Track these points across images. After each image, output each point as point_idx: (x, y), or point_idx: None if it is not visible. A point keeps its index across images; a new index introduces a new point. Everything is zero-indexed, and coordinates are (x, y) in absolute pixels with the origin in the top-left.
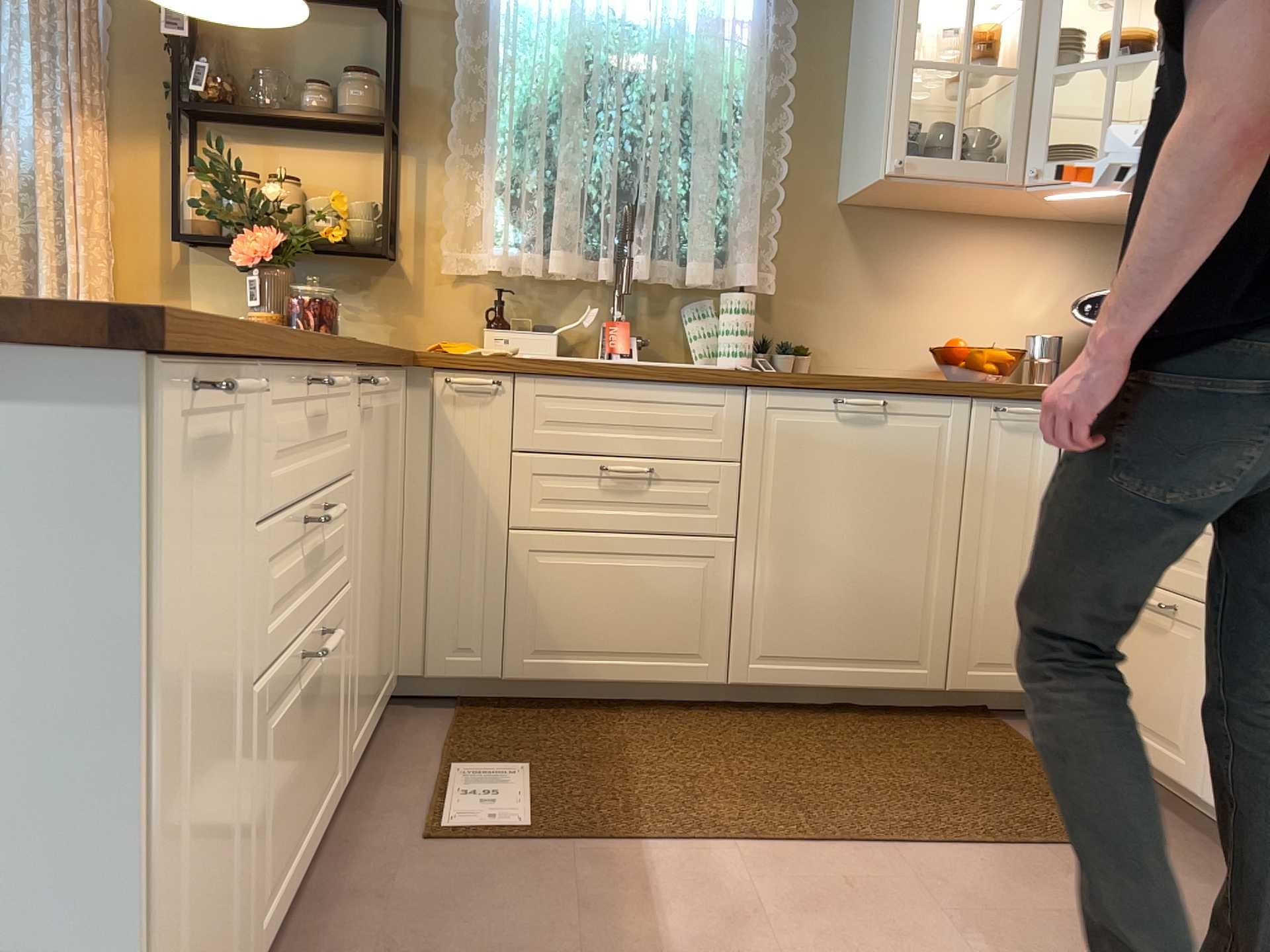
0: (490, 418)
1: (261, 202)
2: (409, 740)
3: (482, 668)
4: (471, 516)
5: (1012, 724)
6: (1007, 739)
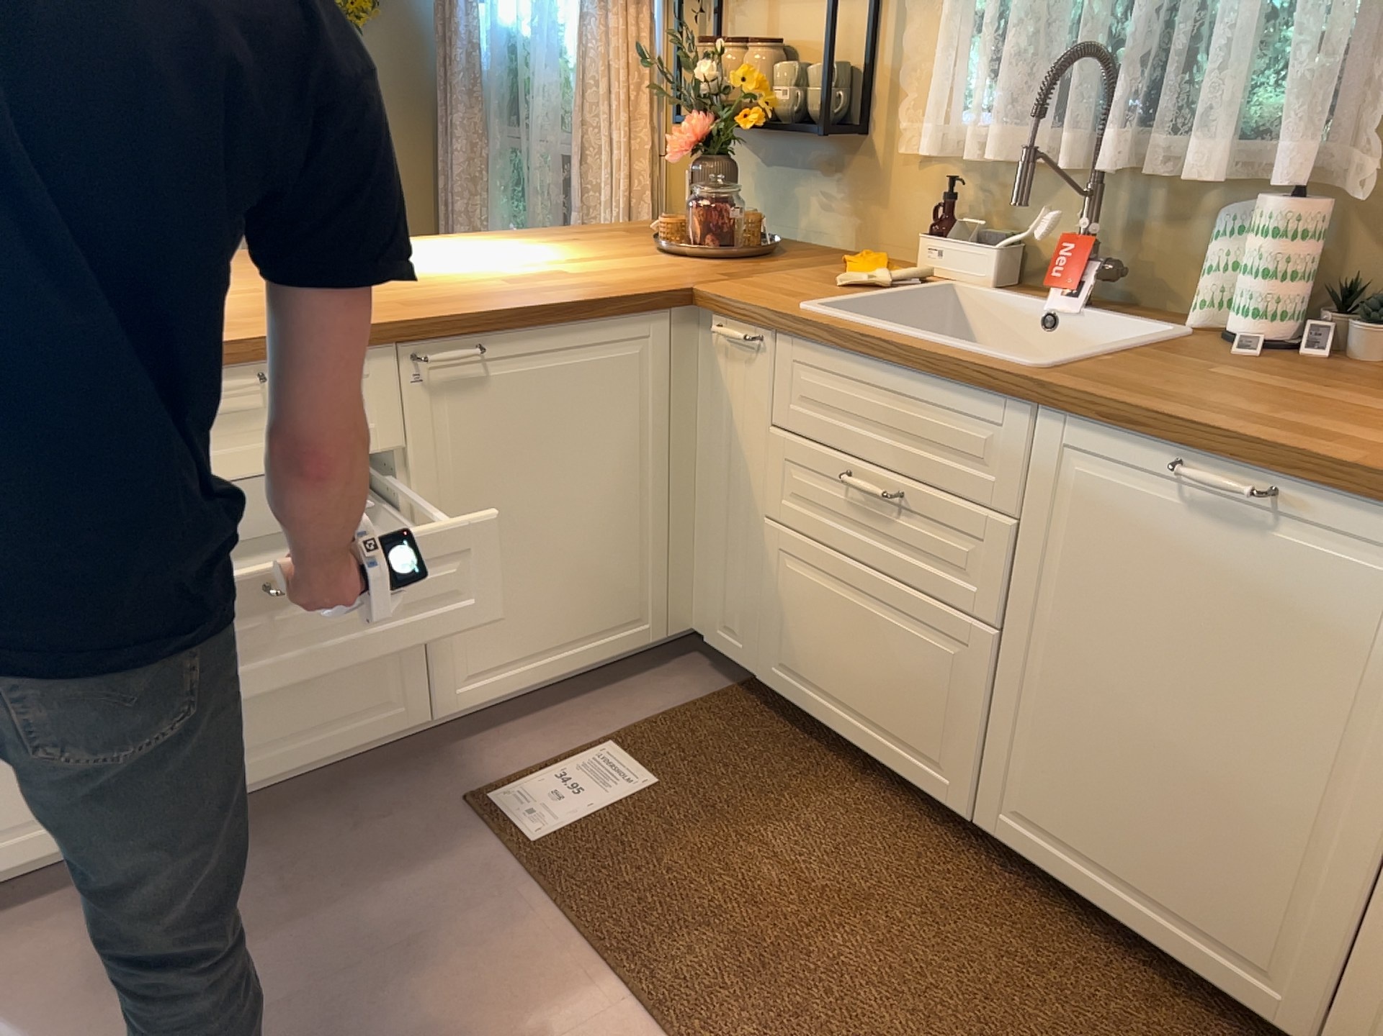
0: (755, 380)
1: (692, 85)
2: (642, 697)
3: (742, 657)
4: (738, 488)
5: None
6: None
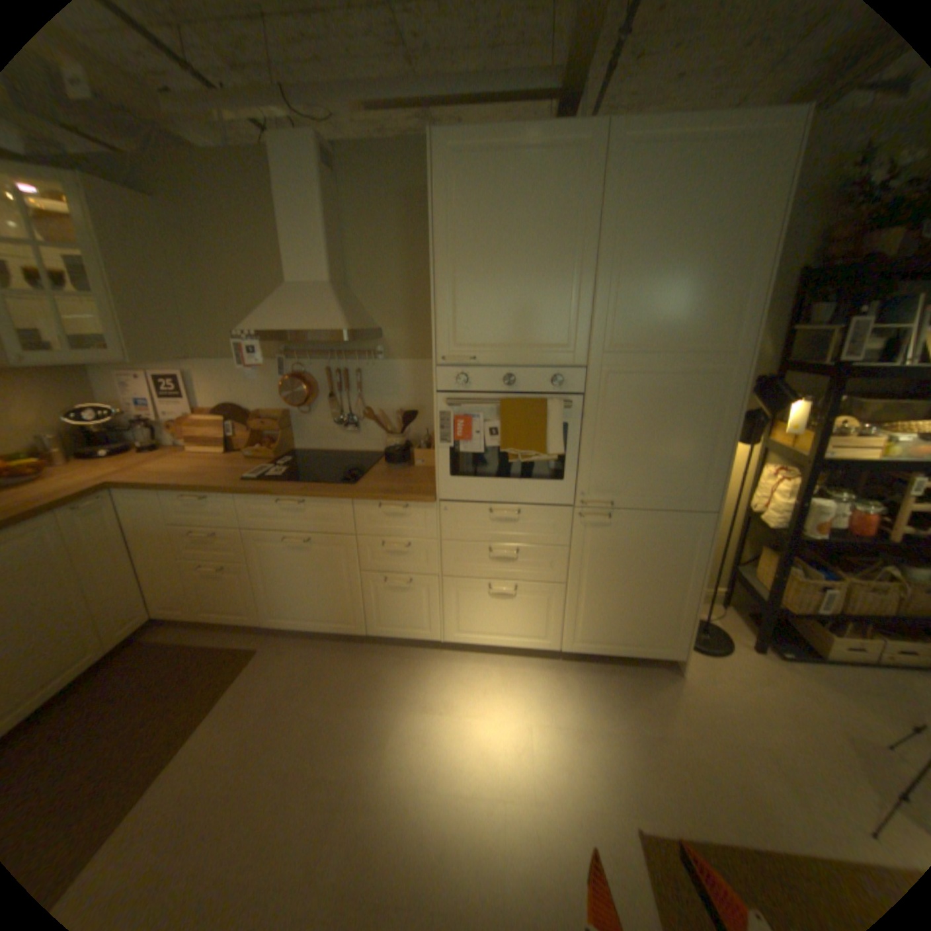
0: None
1: None
2: None
3: None
4: None
5: (142, 641)
6: (150, 653)
